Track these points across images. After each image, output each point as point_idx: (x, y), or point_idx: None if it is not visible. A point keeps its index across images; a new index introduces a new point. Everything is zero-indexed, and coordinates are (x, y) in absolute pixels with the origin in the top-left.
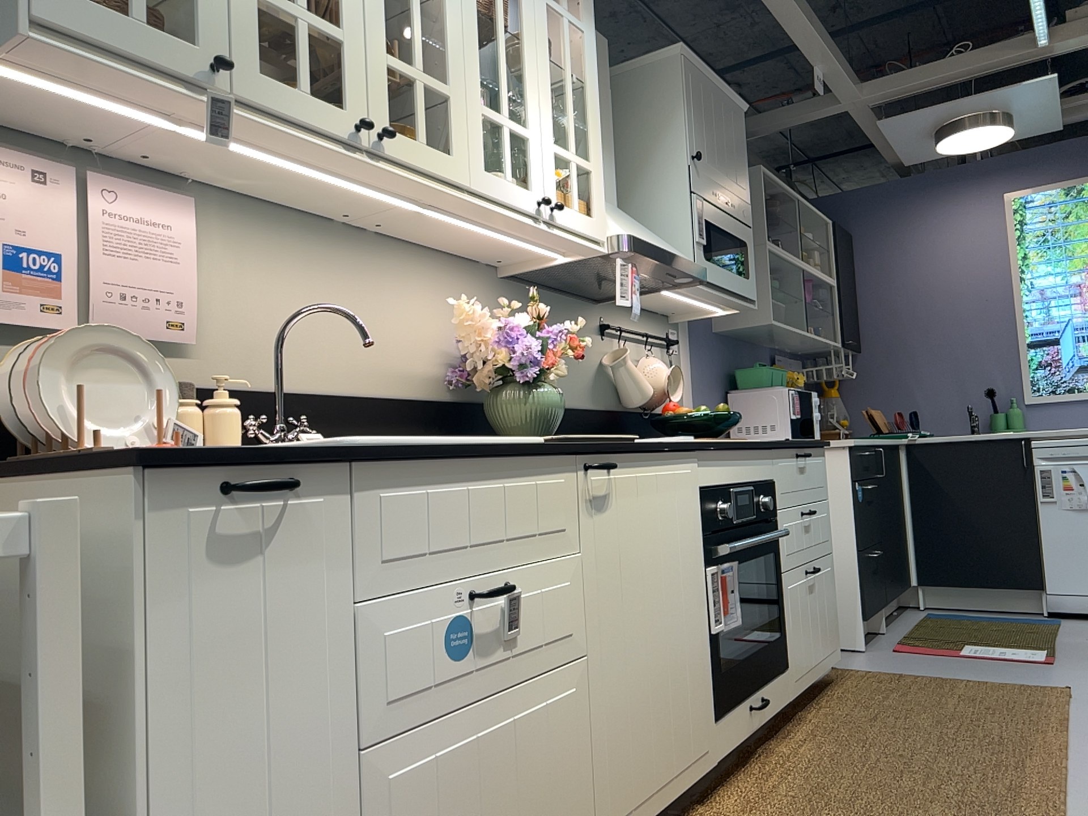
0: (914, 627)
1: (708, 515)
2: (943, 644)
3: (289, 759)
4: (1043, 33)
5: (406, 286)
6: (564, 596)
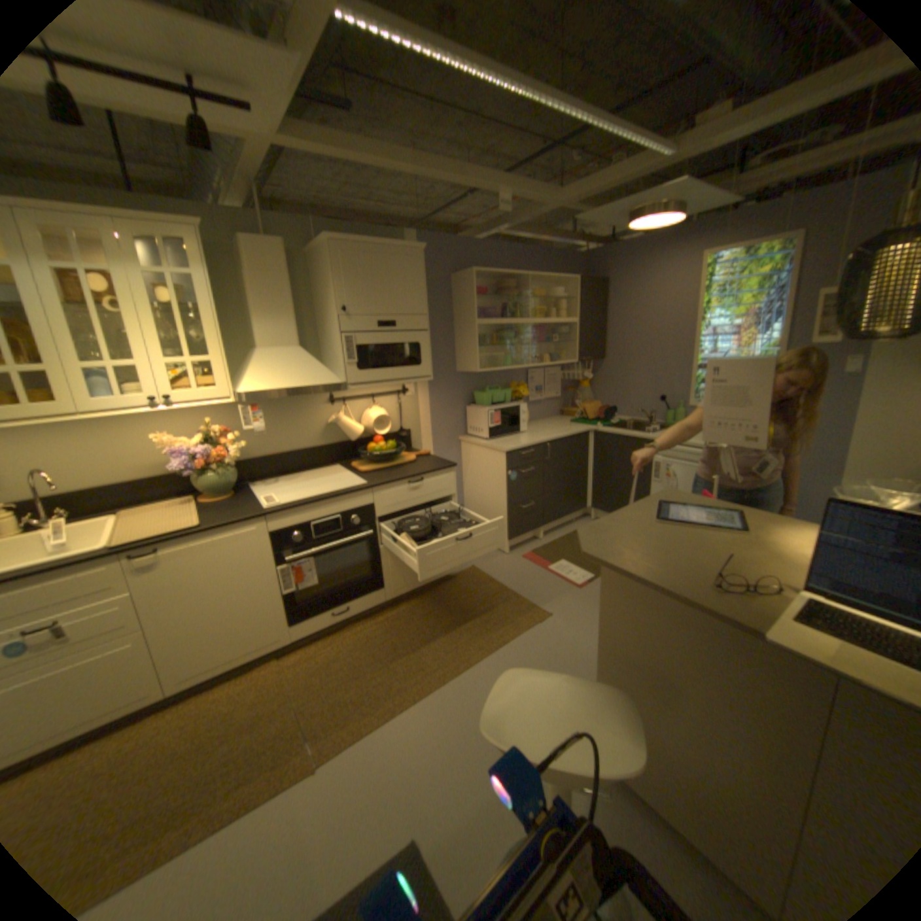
0: (562, 539)
1: (279, 544)
2: (552, 559)
3: None
4: (663, 147)
5: (145, 425)
6: (115, 615)
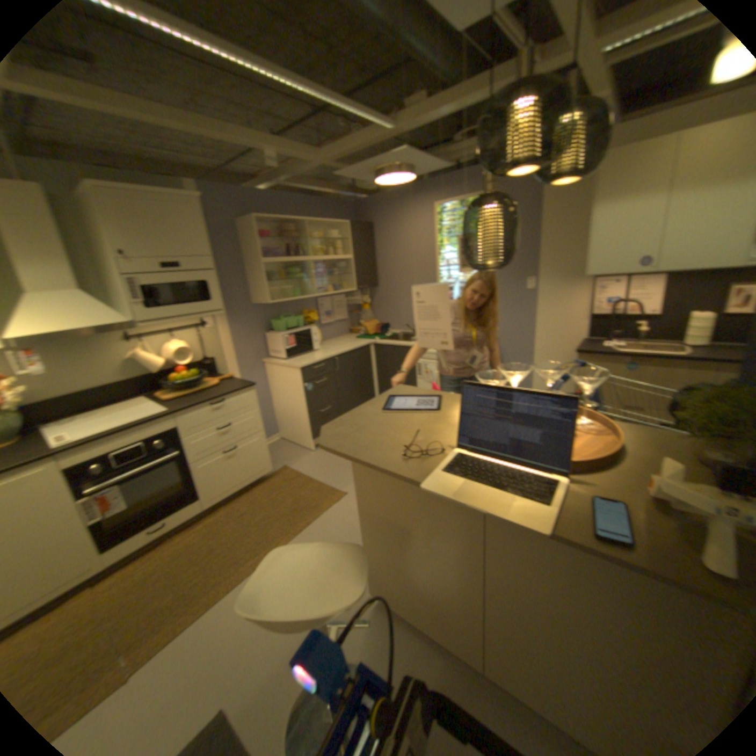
0: None
1: (71, 481)
2: None
3: None
4: (383, 122)
5: None
6: None
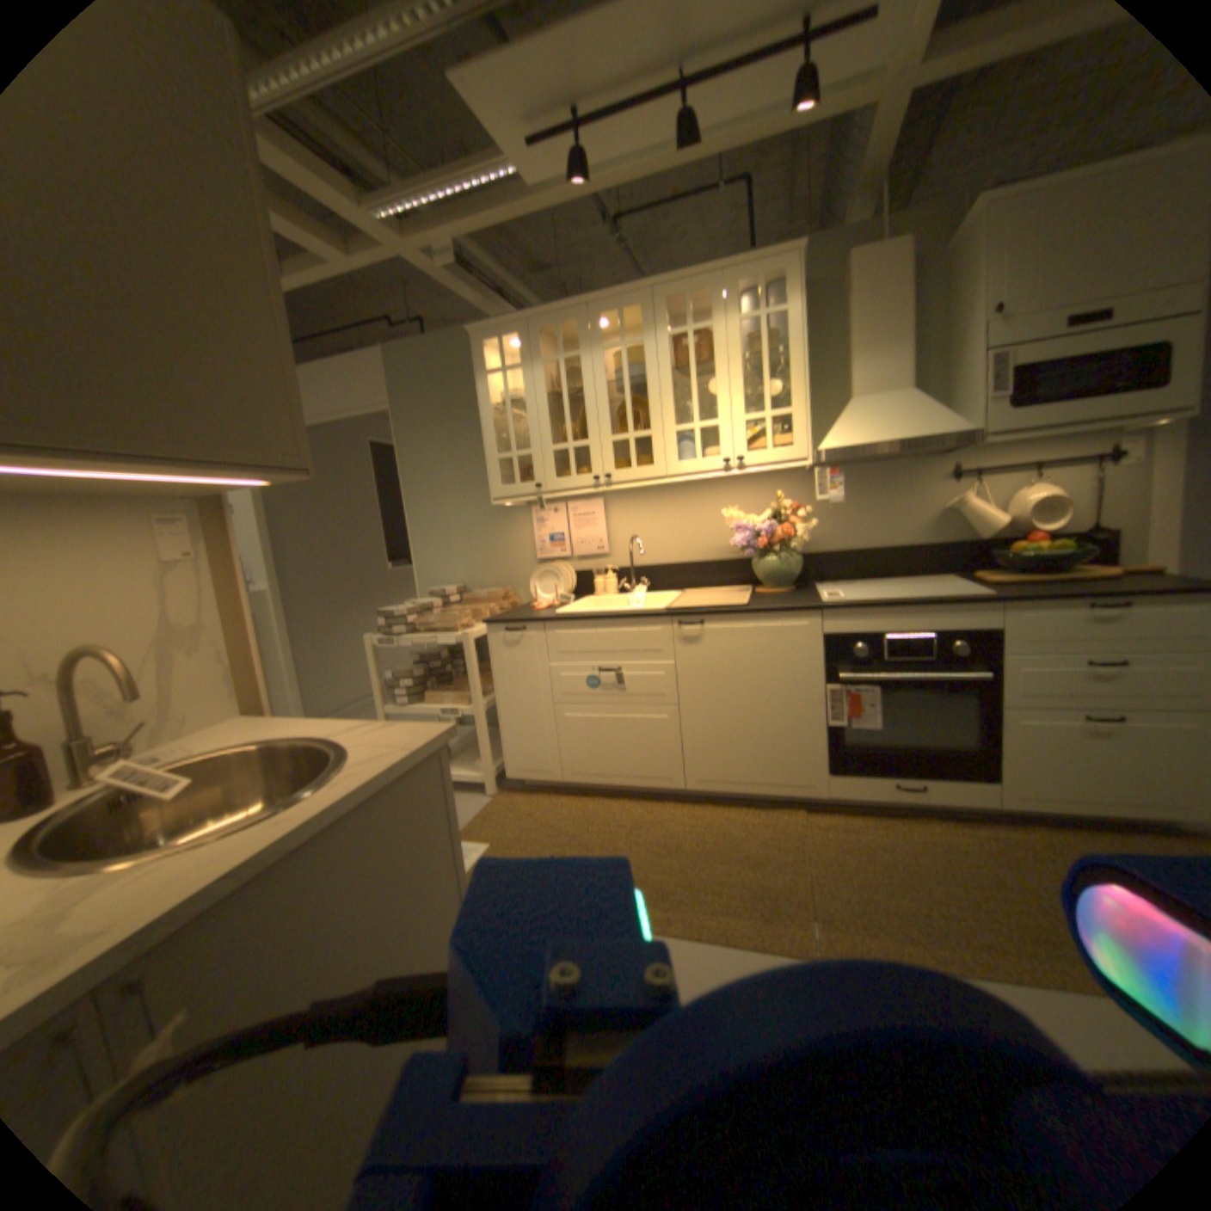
0: None
1: (832, 651)
2: None
3: (530, 697)
4: None
5: (719, 500)
6: (658, 676)
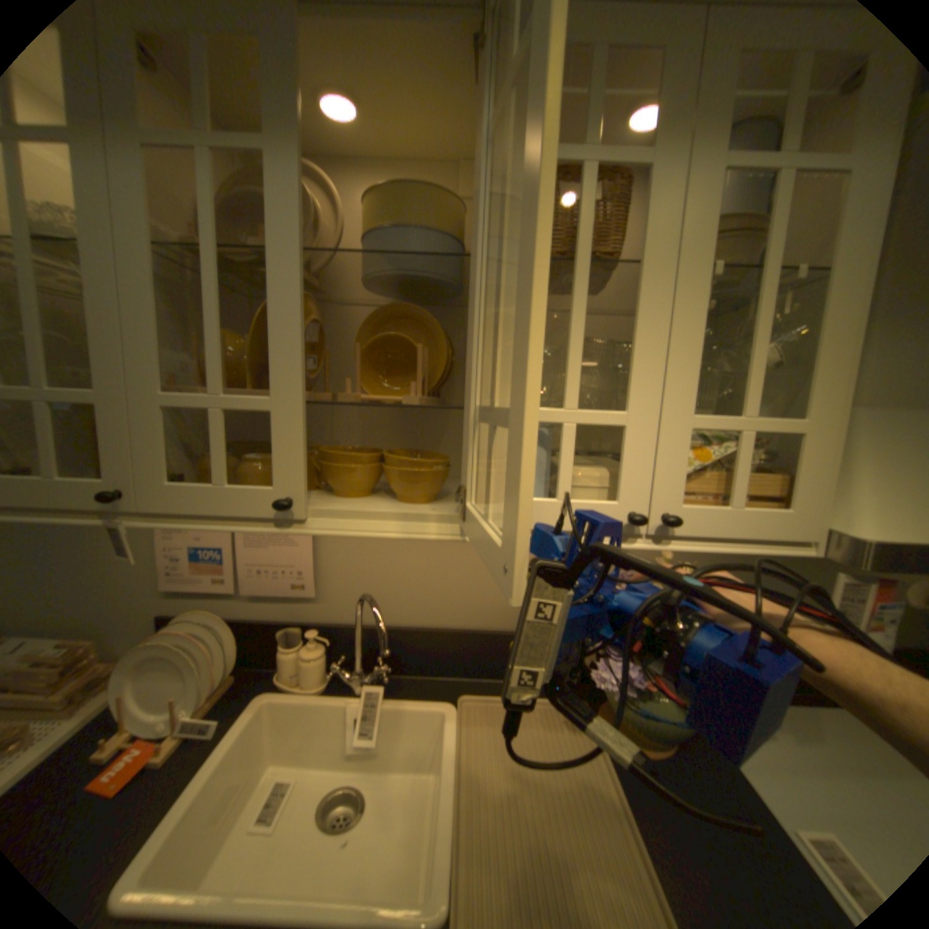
0: None
1: None
2: None
3: None
4: None
5: None
6: None
